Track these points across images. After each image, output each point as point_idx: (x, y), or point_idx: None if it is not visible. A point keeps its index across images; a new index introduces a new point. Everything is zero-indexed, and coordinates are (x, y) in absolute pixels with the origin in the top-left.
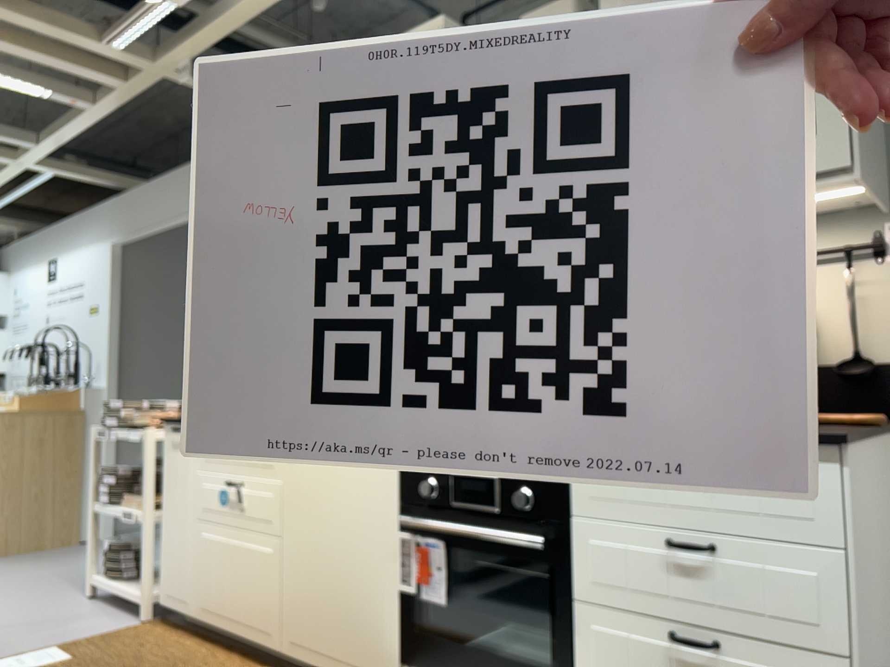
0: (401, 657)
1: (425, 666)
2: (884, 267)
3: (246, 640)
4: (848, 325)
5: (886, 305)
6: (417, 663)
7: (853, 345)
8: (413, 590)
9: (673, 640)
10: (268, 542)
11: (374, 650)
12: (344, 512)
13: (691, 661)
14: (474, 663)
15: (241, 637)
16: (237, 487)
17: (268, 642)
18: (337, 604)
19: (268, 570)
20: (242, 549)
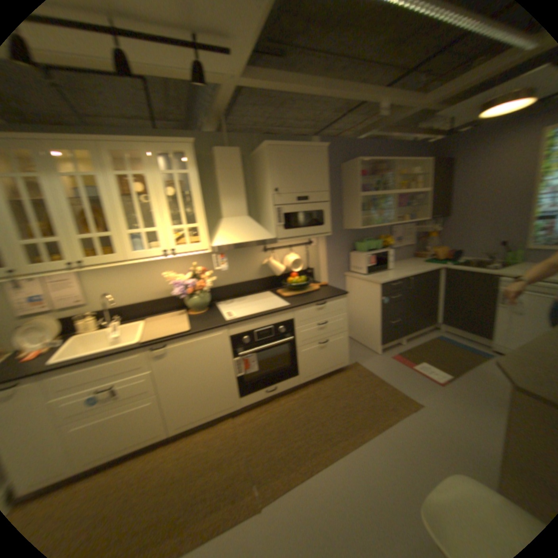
0: (238, 396)
1: (249, 392)
2: (309, 247)
3: (136, 451)
4: (305, 261)
5: (310, 255)
6: (245, 393)
7: (305, 265)
8: (243, 373)
9: (320, 344)
10: (145, 402)
11: (226, 401)
12: (200, 365)
13: (321, 346)
14: (267, 380)
15: (130, 453)
16: (109, 391)
17: (155, 440)
18: (202, 399)
19: (148, 413)
20: (119, 417)
